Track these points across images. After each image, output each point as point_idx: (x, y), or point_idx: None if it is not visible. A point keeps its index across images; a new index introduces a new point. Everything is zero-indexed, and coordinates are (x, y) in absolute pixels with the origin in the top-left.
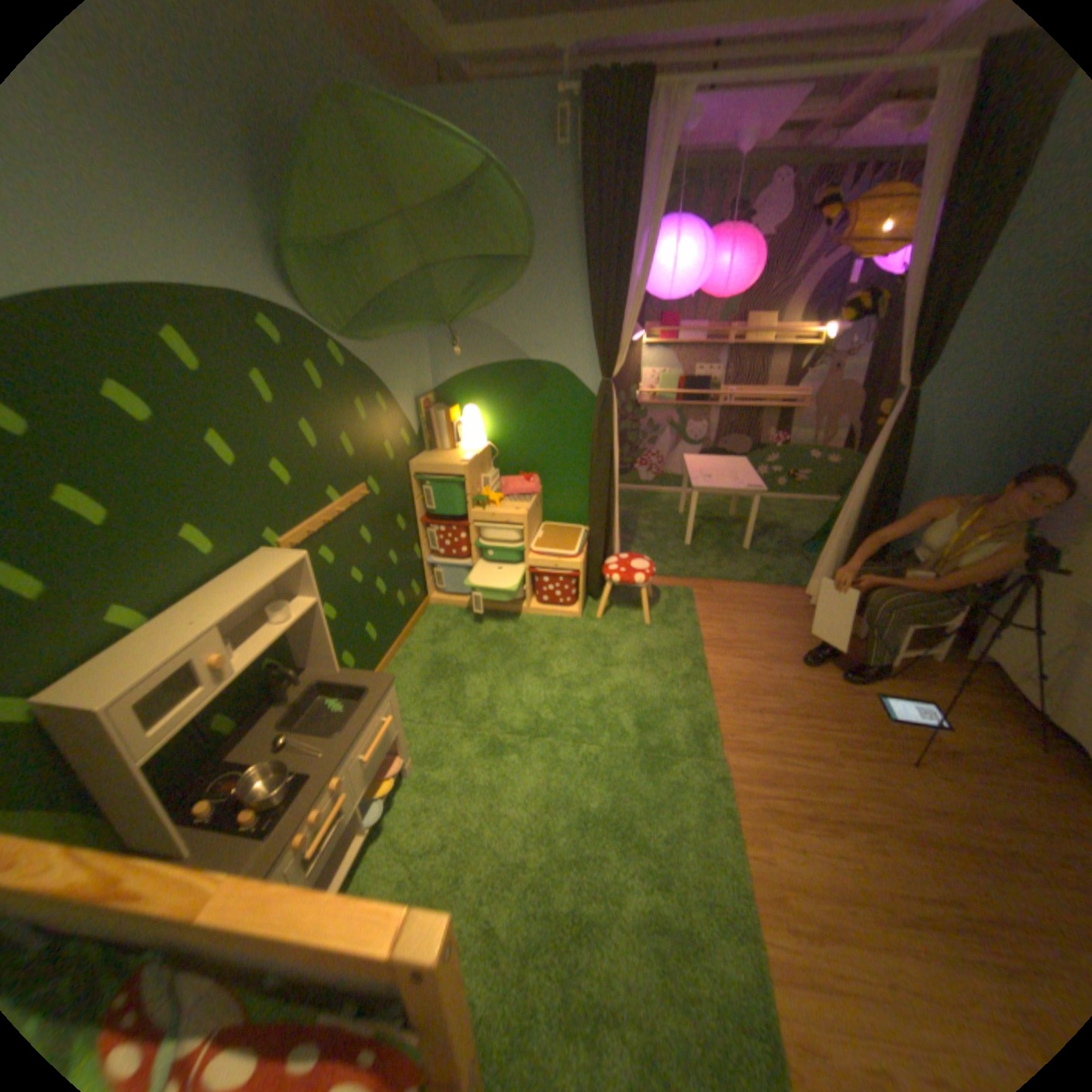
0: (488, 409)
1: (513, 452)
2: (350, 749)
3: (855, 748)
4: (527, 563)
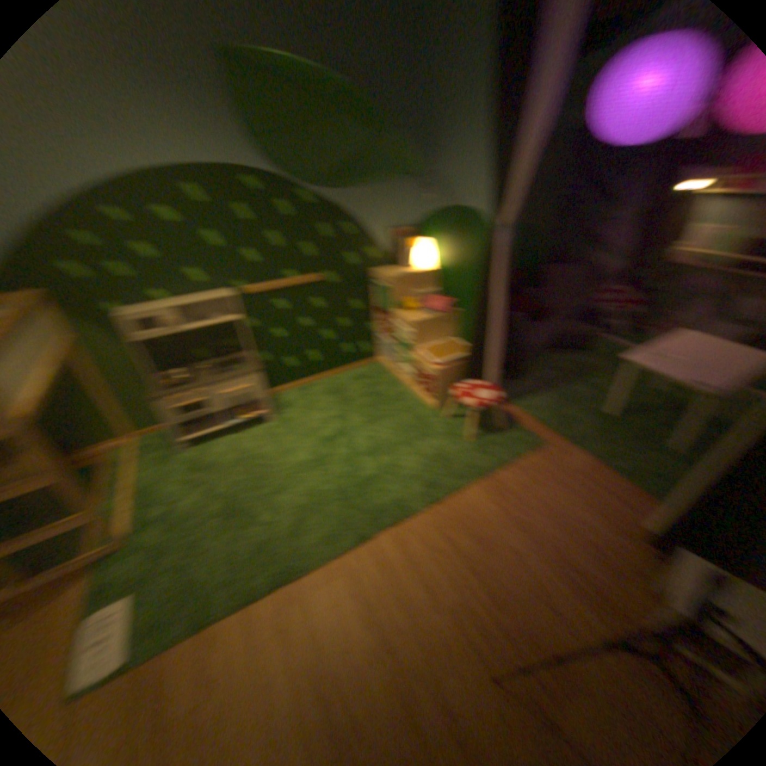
0: (444, 243)
1: (453, 279)
2: (223, 384)
3: (474, 624)
4: (416, 358)
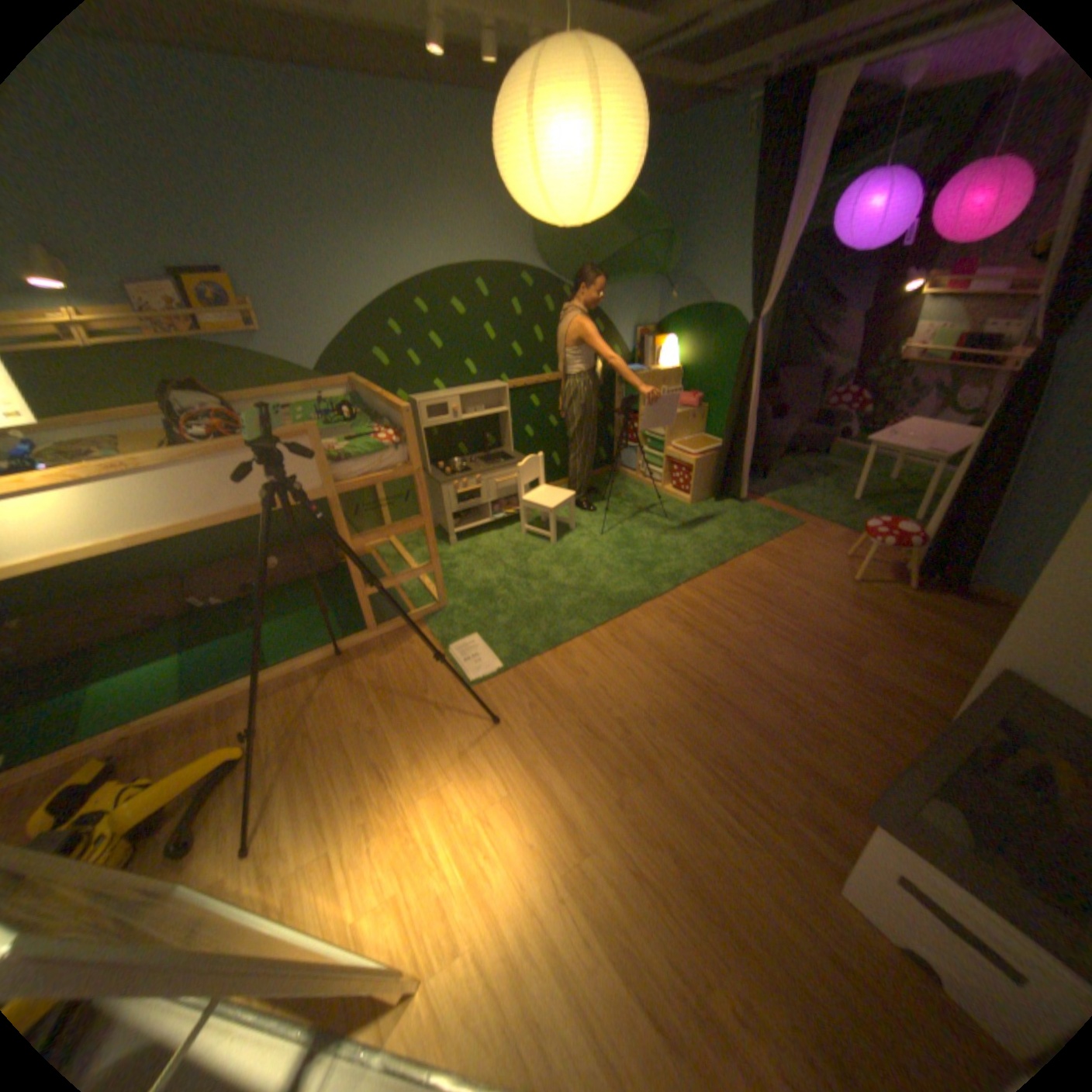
0: (685, 341)
1: (695, 376)
2: (491, 474)
3: (778, 628)
4: (665, 454)
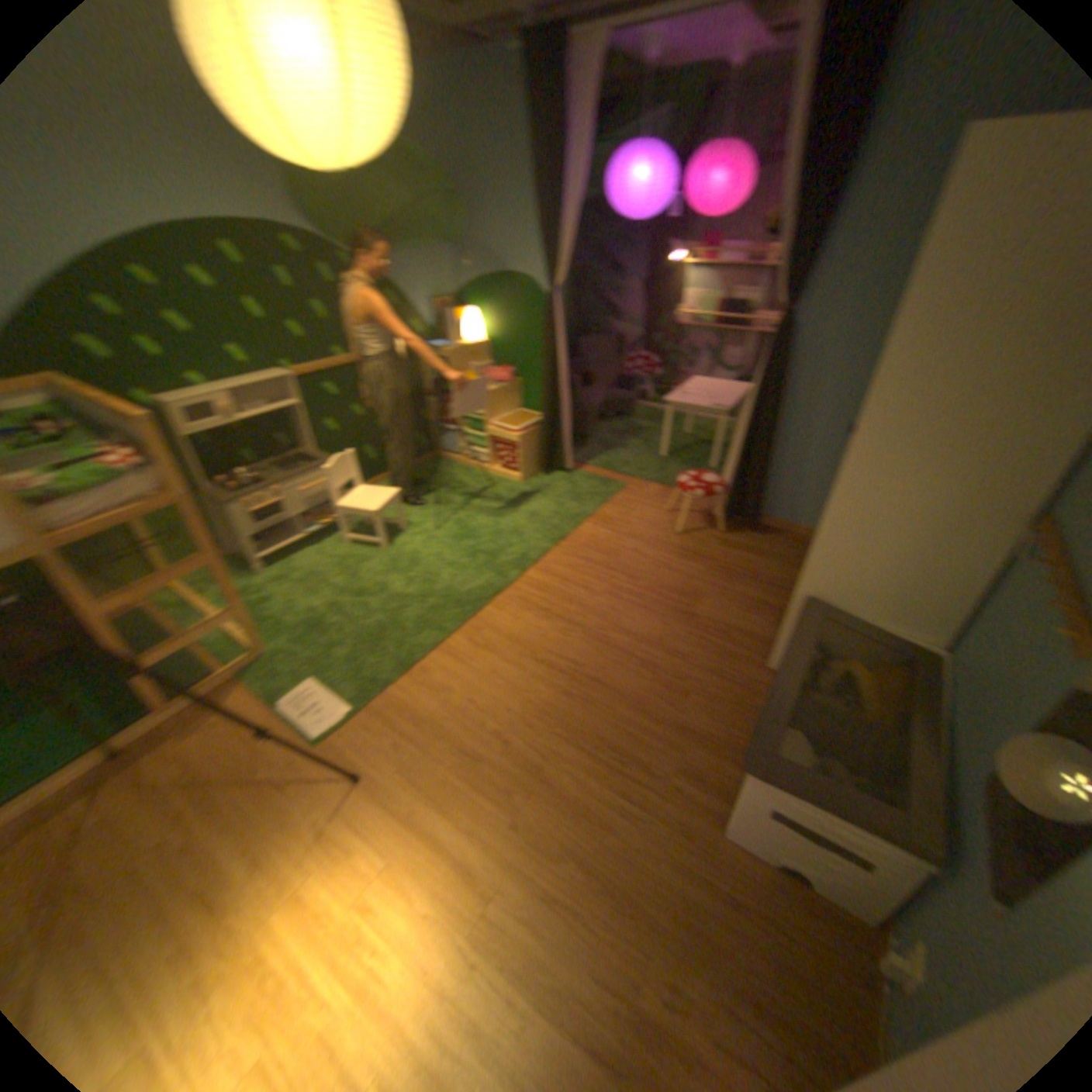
0: (484, 312)
1: (500, 349)
2: (288, 482)
3: (622, 593)
4: (484, 433)
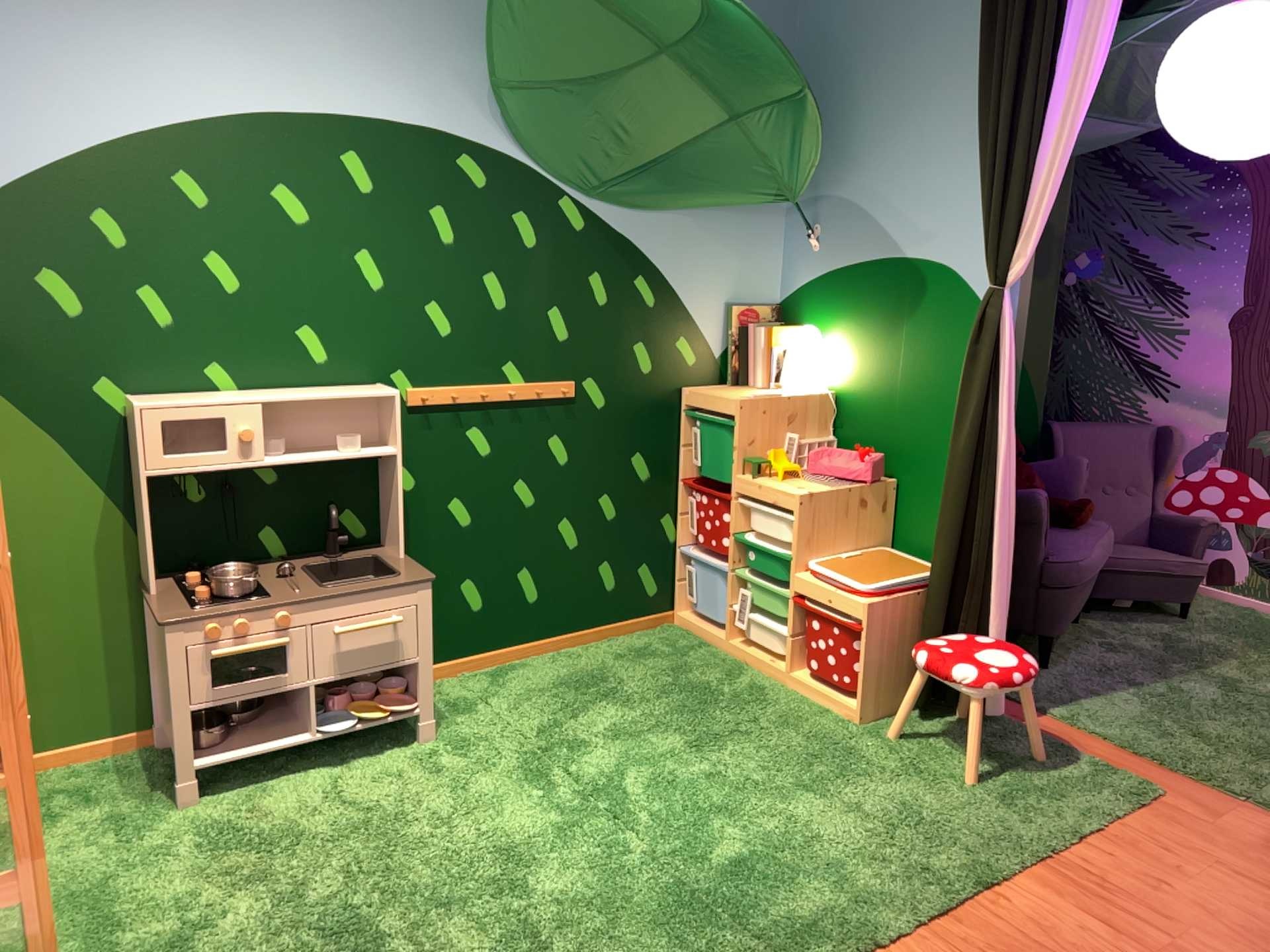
0: (842, 334)
1: (867, 411)
2: (324, 606)
3: None
4: (795, 584)
